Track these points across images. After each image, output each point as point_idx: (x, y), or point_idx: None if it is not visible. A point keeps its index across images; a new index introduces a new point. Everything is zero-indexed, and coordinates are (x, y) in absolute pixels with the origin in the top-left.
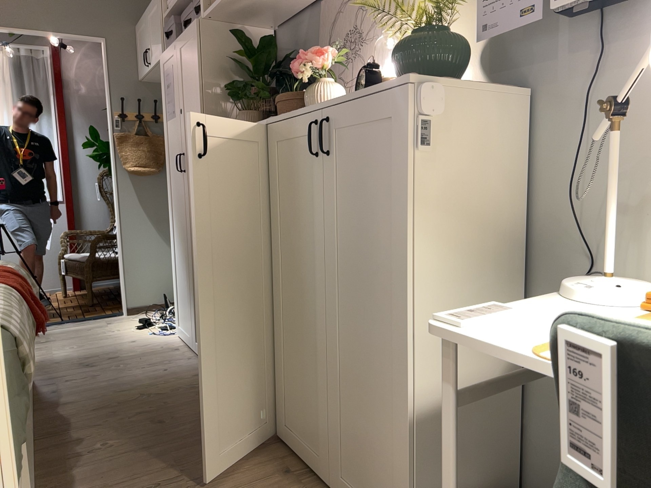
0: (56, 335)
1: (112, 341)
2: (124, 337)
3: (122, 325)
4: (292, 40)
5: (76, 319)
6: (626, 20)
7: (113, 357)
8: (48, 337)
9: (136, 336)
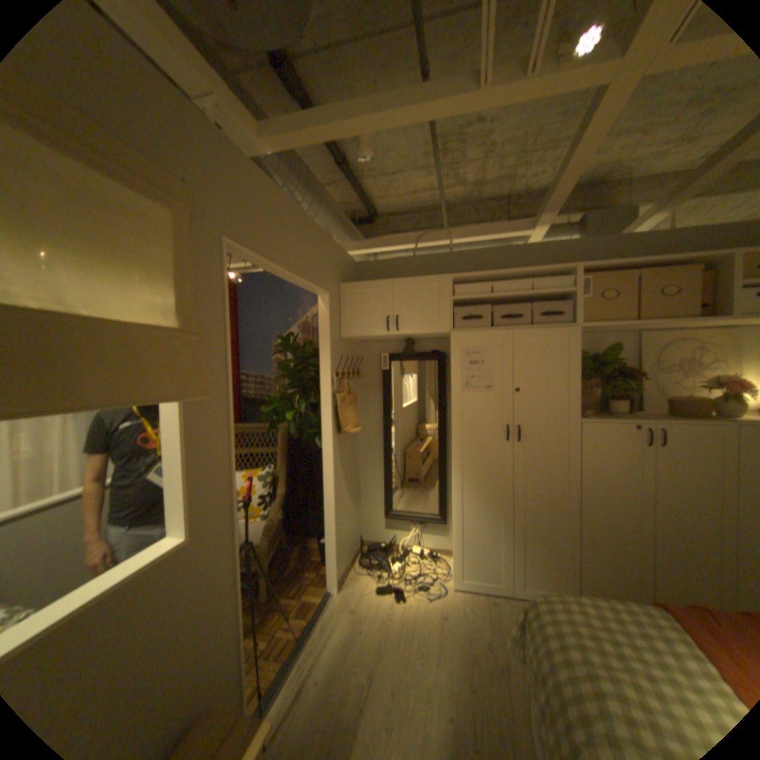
0: (348, 664)
1: (428, 631)
2: (421, 619)
3: (374, 608)
4: (589, 347)
5: (306, 630)
6: None
7: (484, 646)
8: (350, 672)
9: (425, 612)
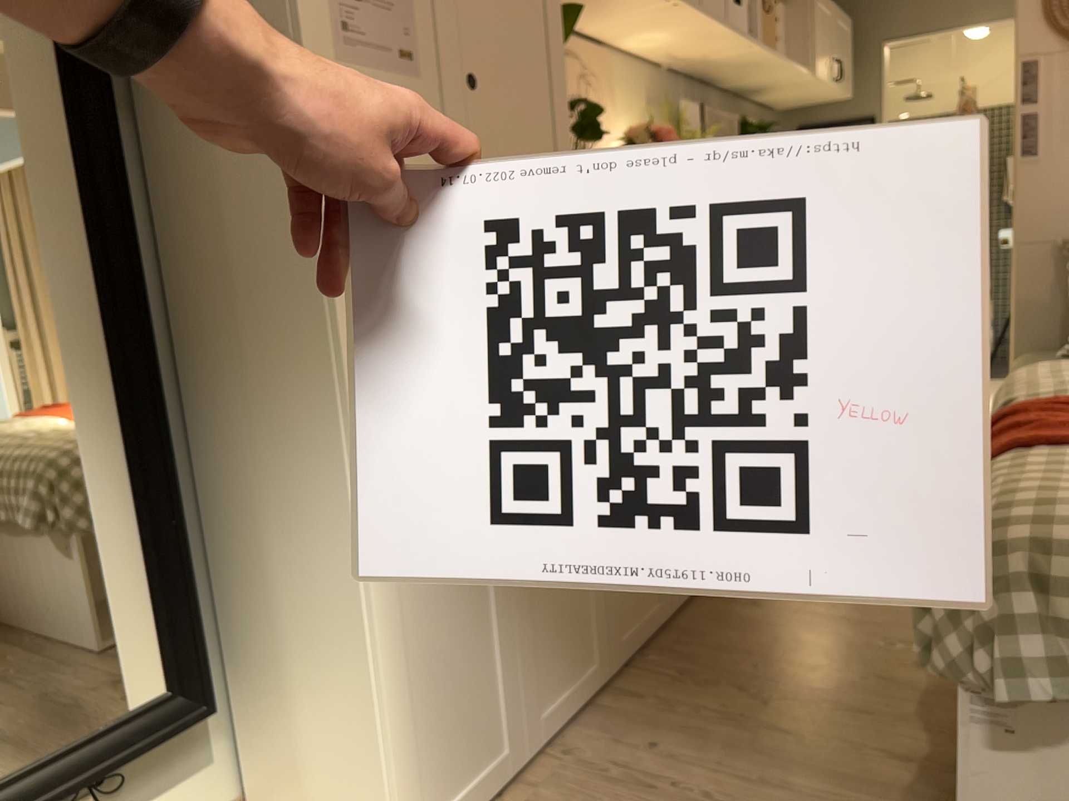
0: None
1: None
2: None
3: None
4: None
5: None
6: None
7: None
8: None
9: None
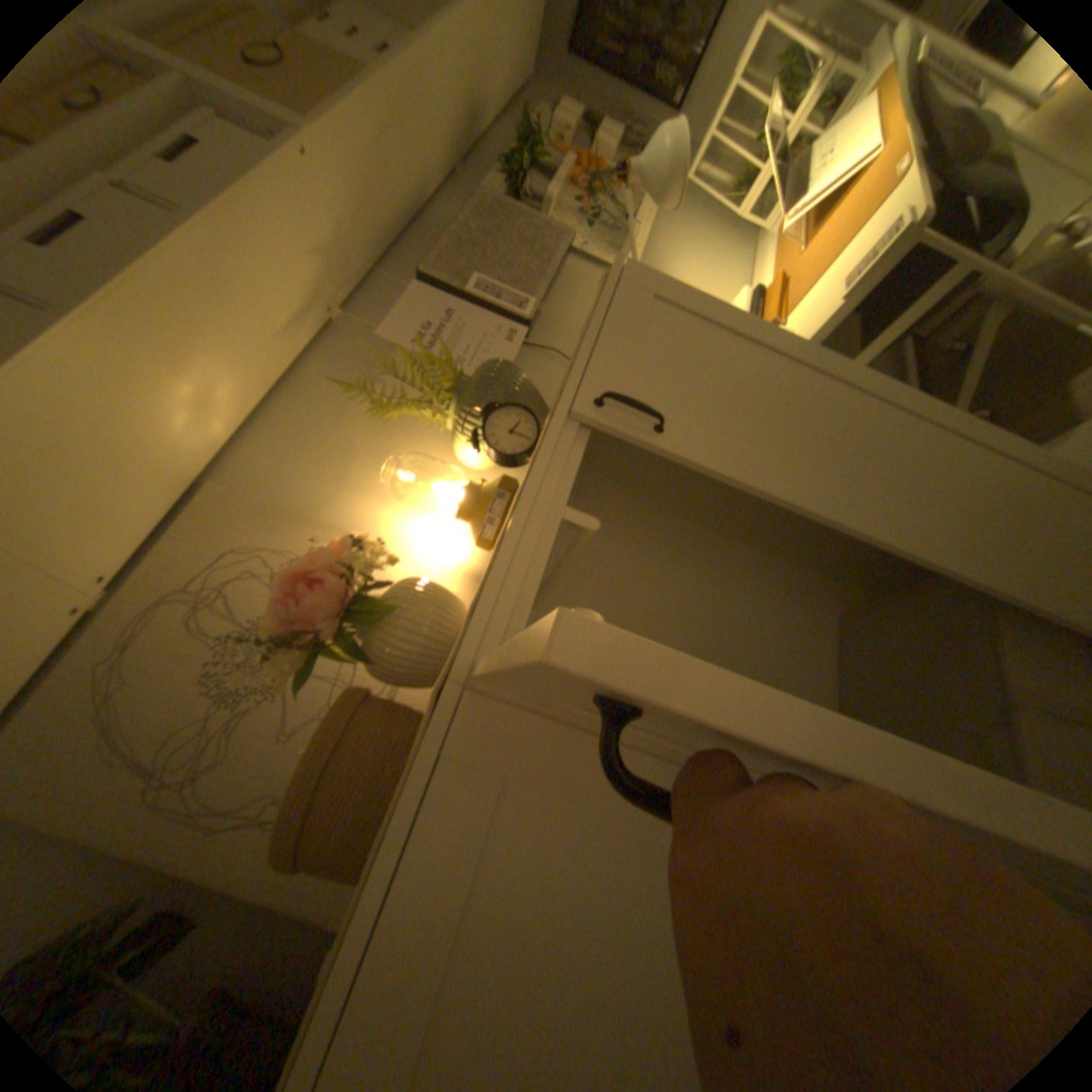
0: None
1: None
2: None
3: None
4: None
5: None
6: (540, 336)
7: None
8: None
9: None
